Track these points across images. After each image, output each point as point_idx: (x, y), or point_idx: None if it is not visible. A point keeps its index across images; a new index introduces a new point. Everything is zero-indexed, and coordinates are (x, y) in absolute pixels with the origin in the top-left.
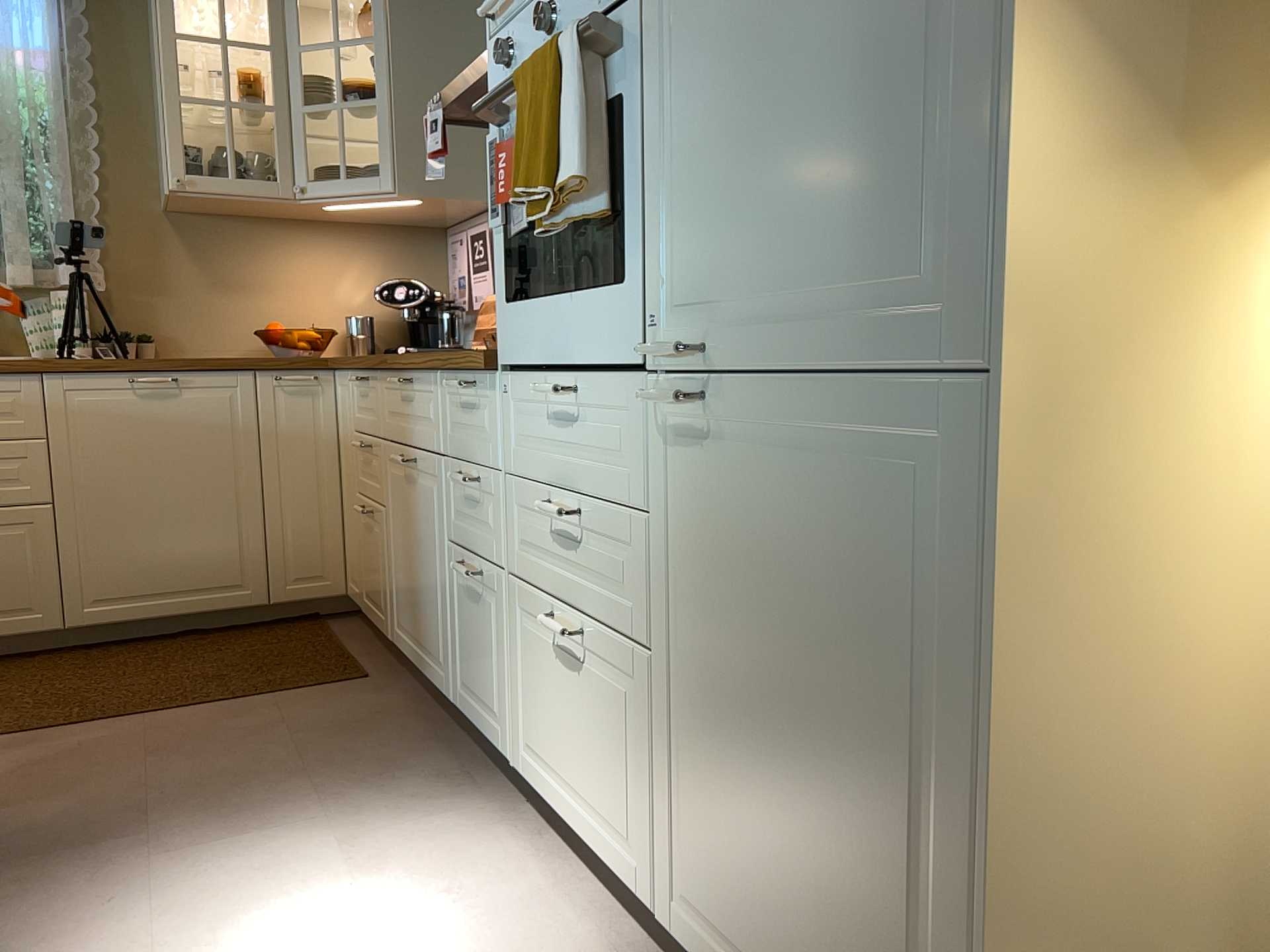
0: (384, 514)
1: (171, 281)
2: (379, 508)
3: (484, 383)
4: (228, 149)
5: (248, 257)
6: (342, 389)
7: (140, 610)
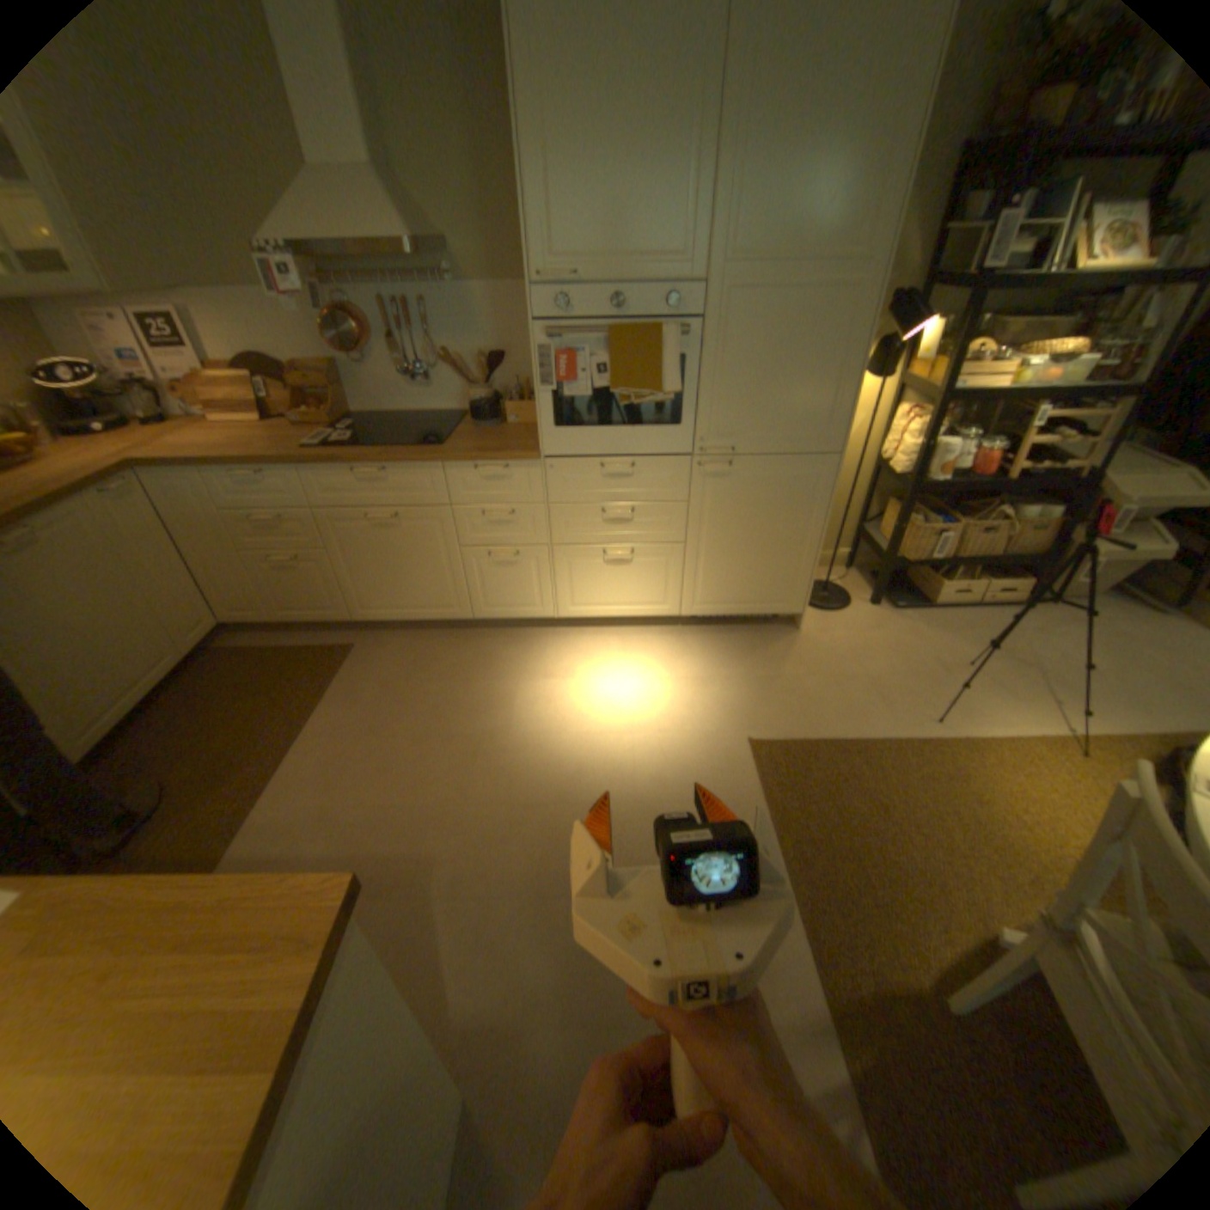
0: (323, 555)
1: None
2: (307, 553)
3: (518, 467)
4: None
5: None
6: (170, 483)
7: (114, 718)
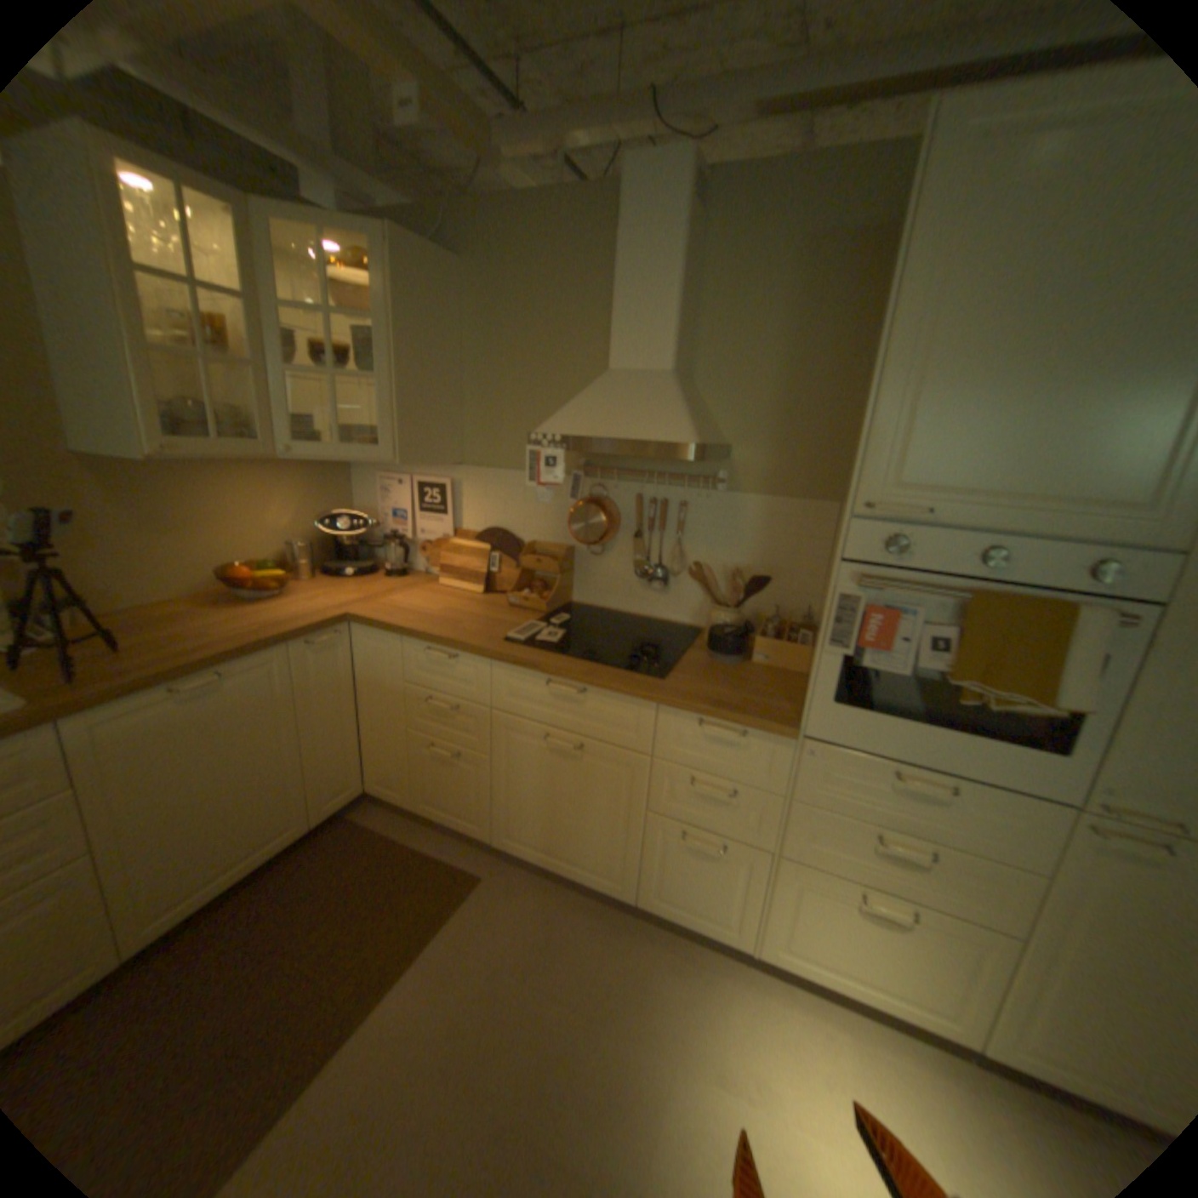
0: (486, 761)
1: (91, 531)
2: (470, 753)
3: (762, 737)
4: (195, 404)
5: (178, 496)
6: (373, 643)
7: (201, 899)
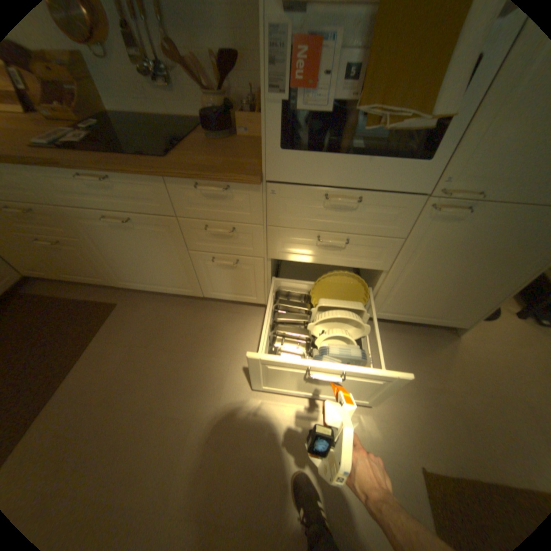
0: (79, 242)
1: None
2: (66, 239)
3: (240, 187)
4: None
5: None
6: None
7: None
